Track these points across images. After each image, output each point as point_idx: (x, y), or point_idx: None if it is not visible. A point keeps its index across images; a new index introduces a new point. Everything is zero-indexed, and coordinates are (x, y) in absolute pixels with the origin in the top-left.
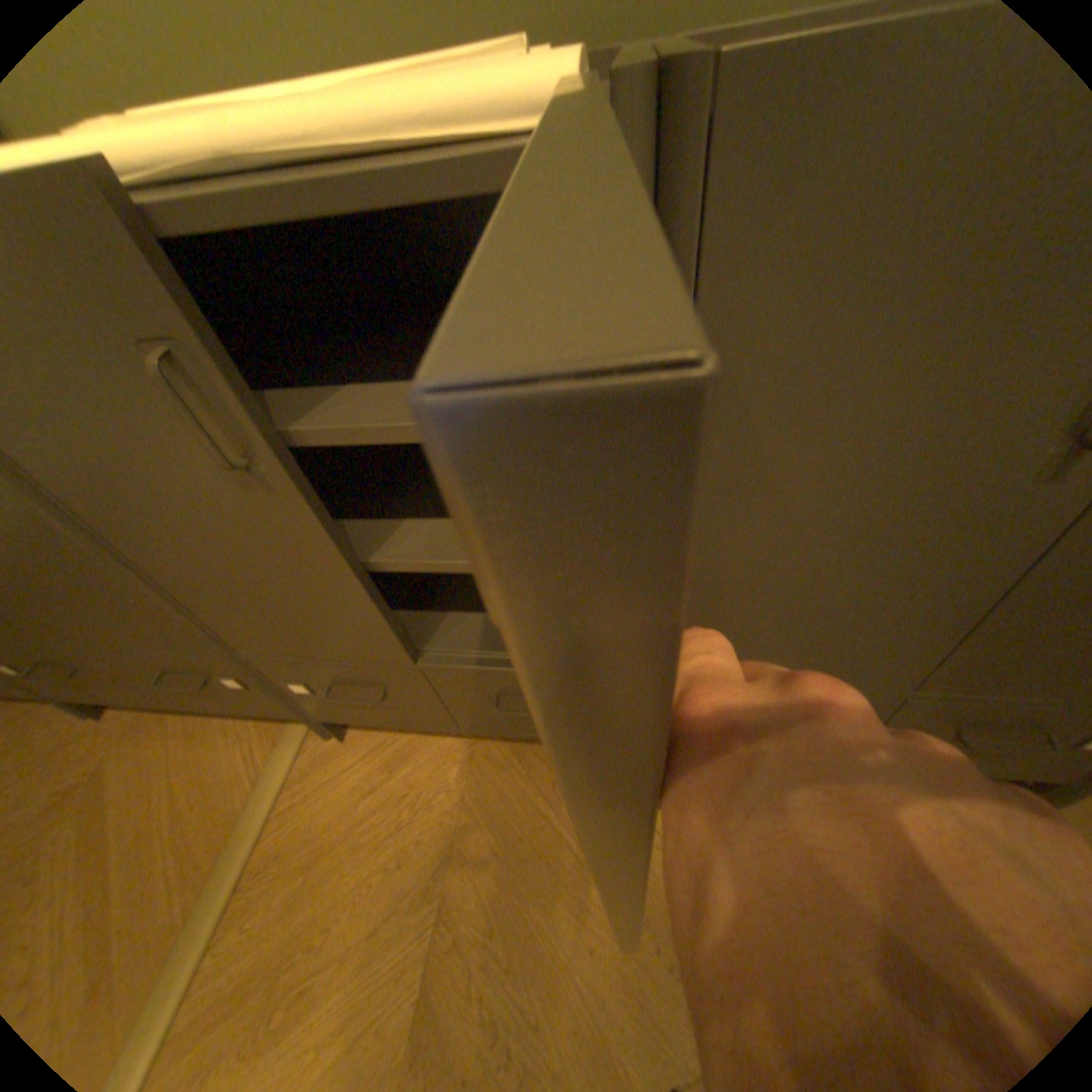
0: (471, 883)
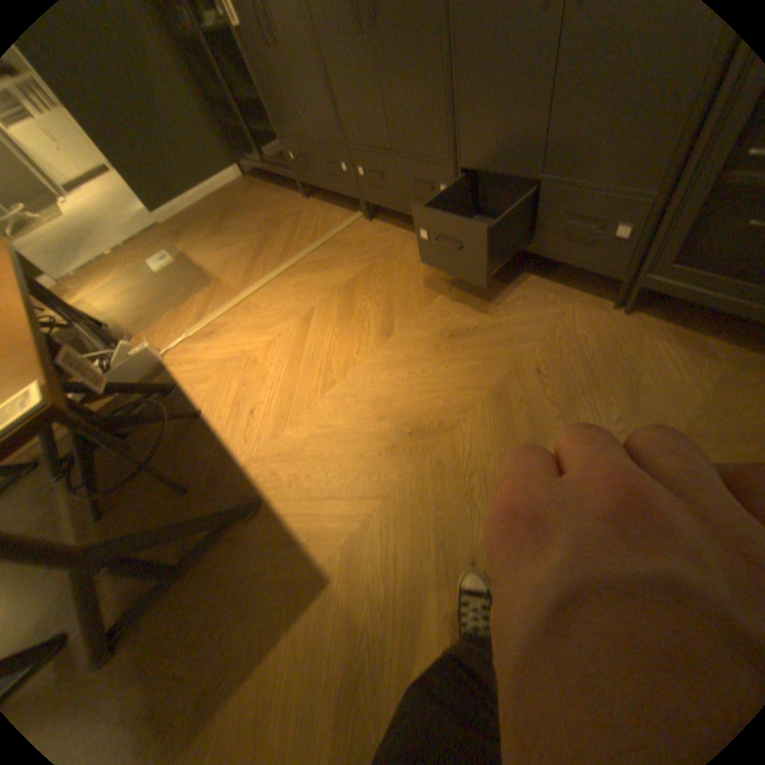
0: (382, 263)
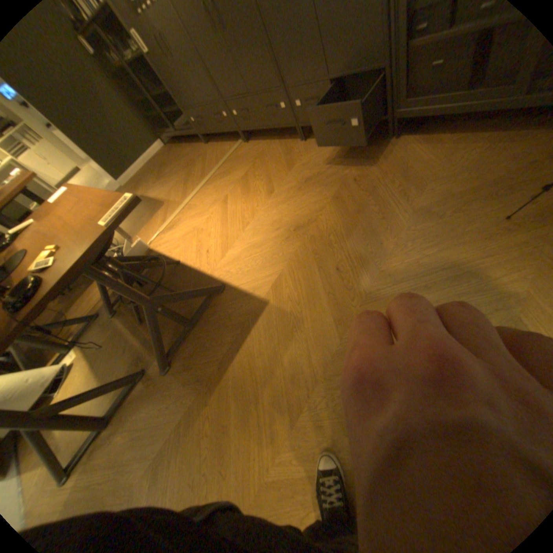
0: (260, 160)
